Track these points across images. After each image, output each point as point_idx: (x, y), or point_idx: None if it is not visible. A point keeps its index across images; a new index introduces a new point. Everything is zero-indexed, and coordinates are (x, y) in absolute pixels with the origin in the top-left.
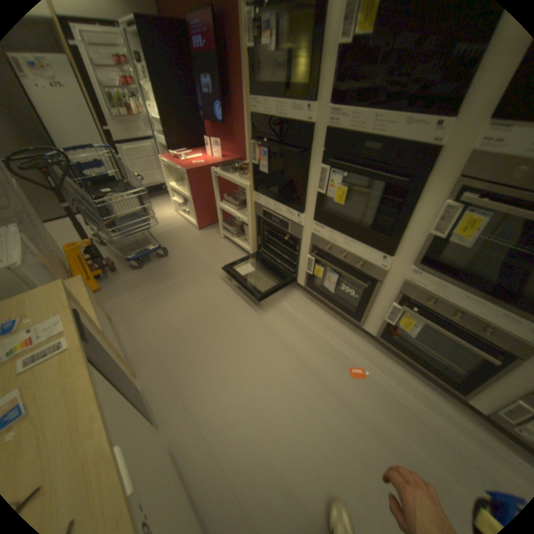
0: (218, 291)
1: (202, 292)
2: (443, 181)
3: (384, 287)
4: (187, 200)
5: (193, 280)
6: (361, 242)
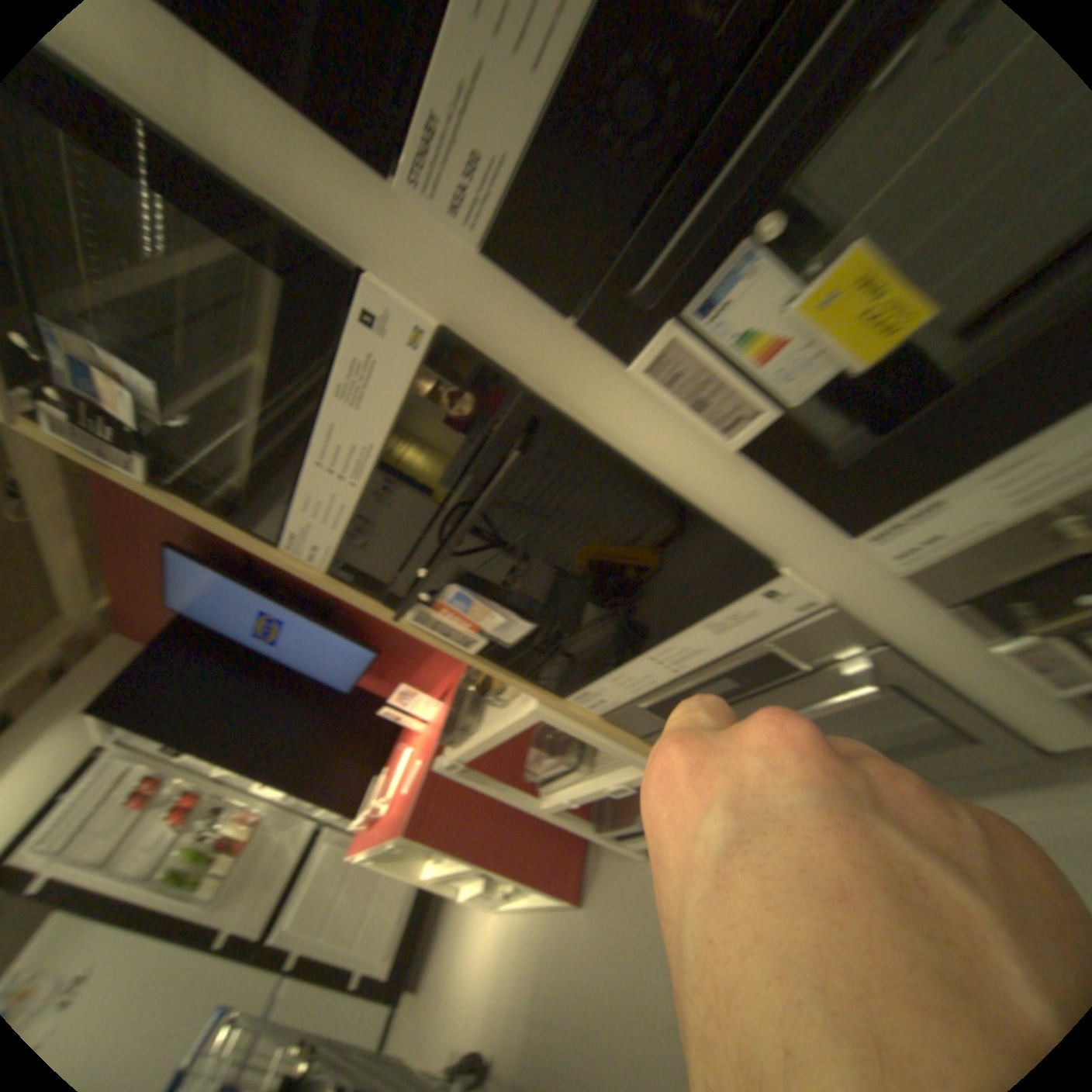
0: None
1: None
2: None
3: None
4: (486, 875)
5: None
6: None
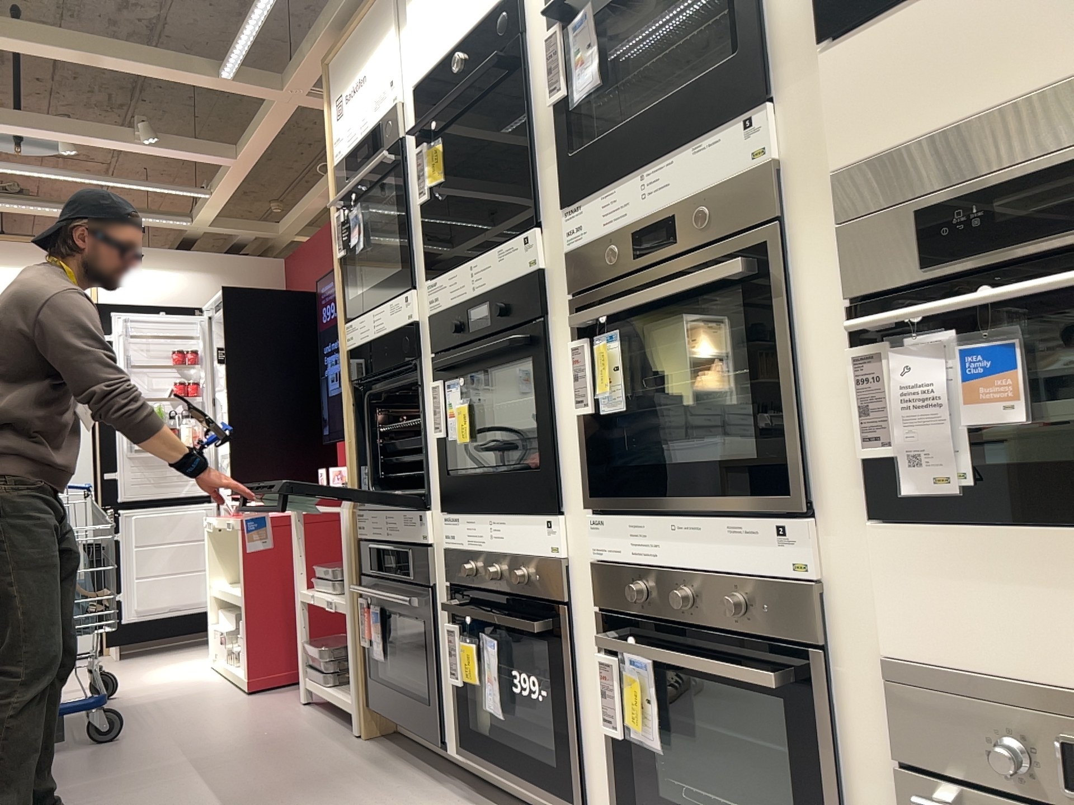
0: (207, 794)
1: (157, 797)
2: (563, 318)
3: (578, 622)
4: (239, 606)
5: (152, 777)
6: (510, 513)
